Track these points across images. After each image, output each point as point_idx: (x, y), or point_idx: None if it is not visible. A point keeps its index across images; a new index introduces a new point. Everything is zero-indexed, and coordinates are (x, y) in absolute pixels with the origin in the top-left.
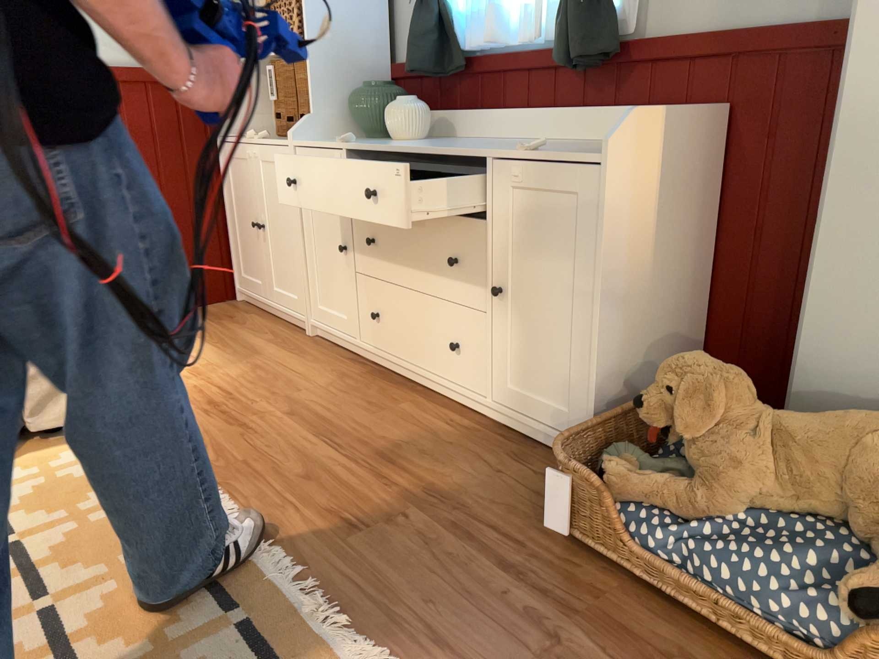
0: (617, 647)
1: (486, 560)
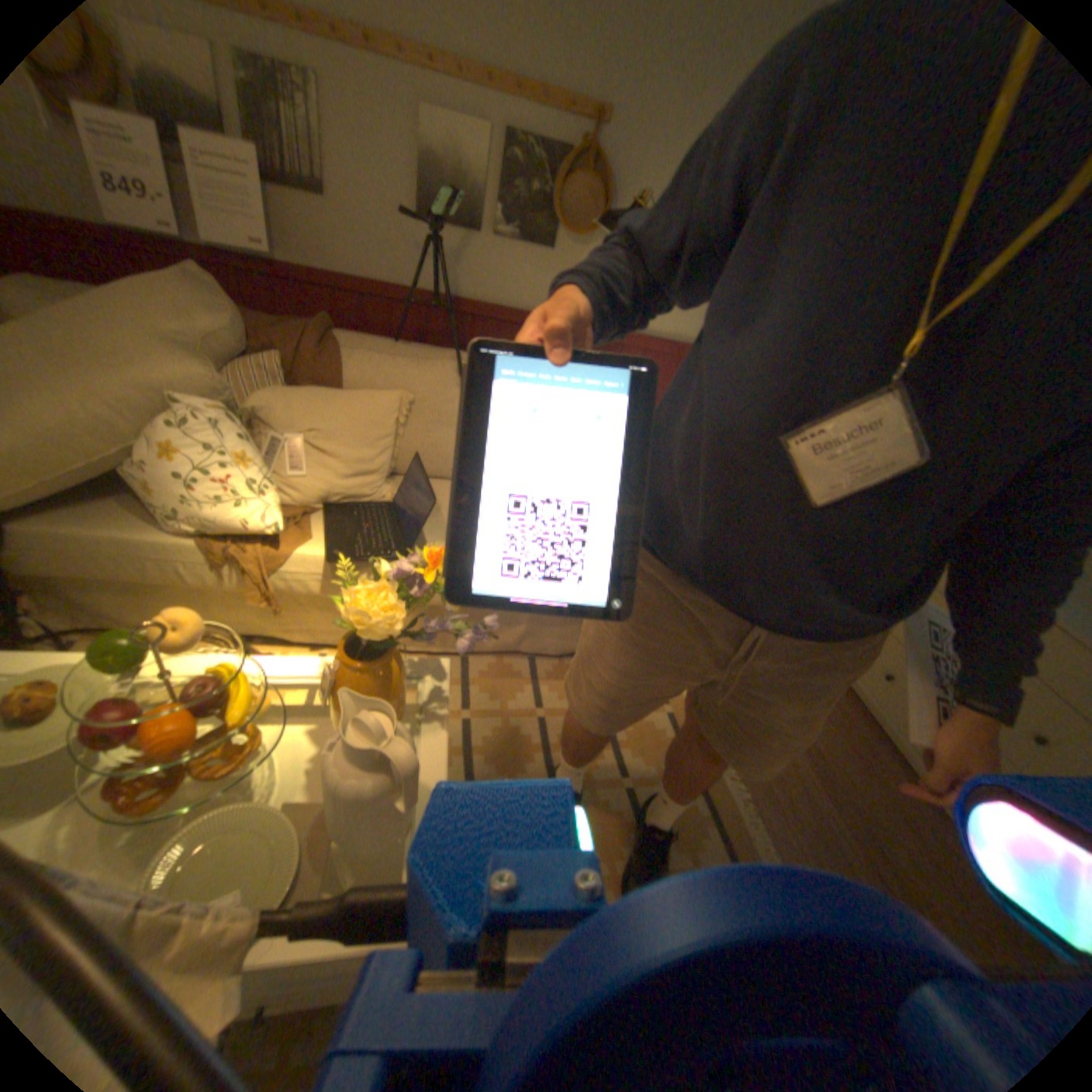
0: None
1: None
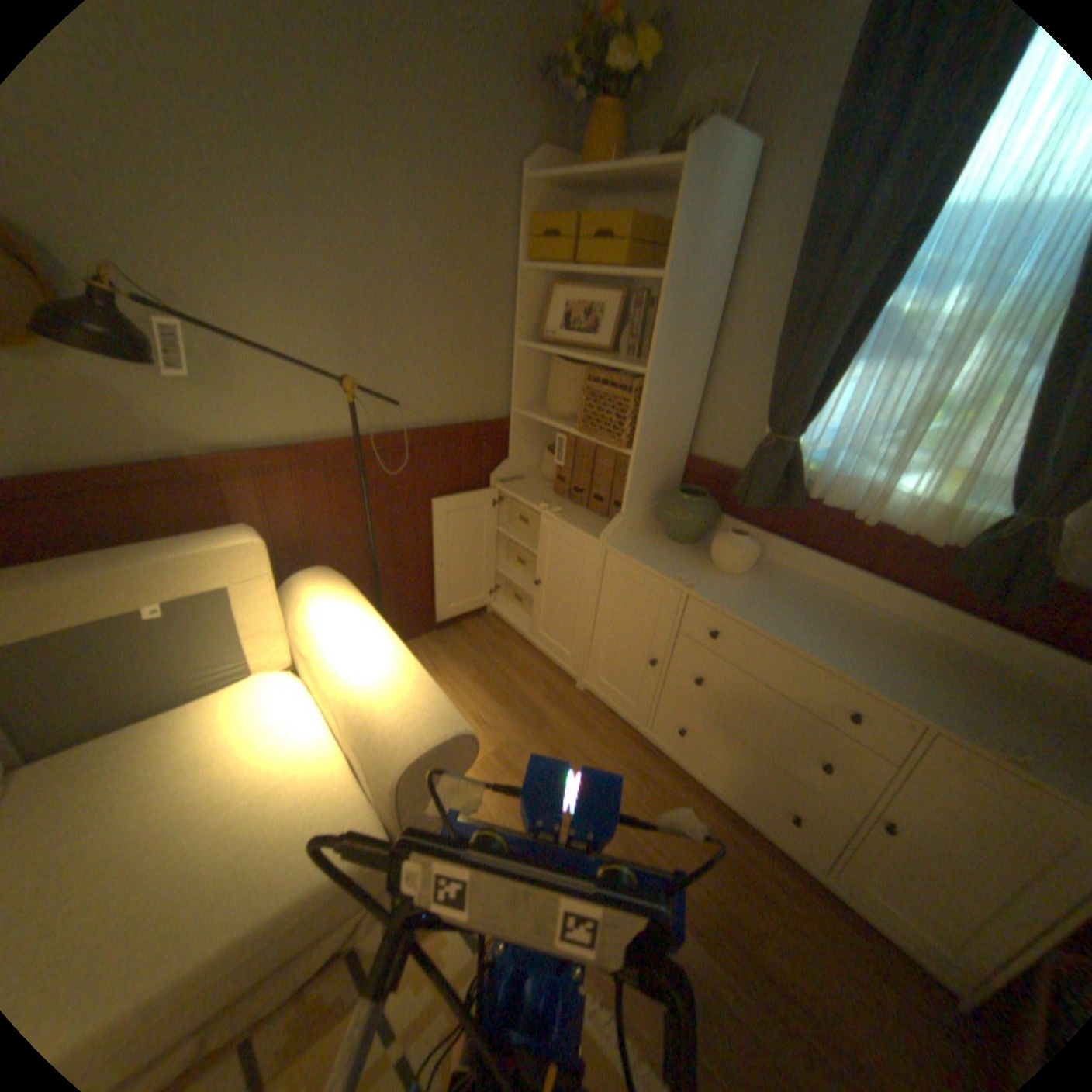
0: None
1: None
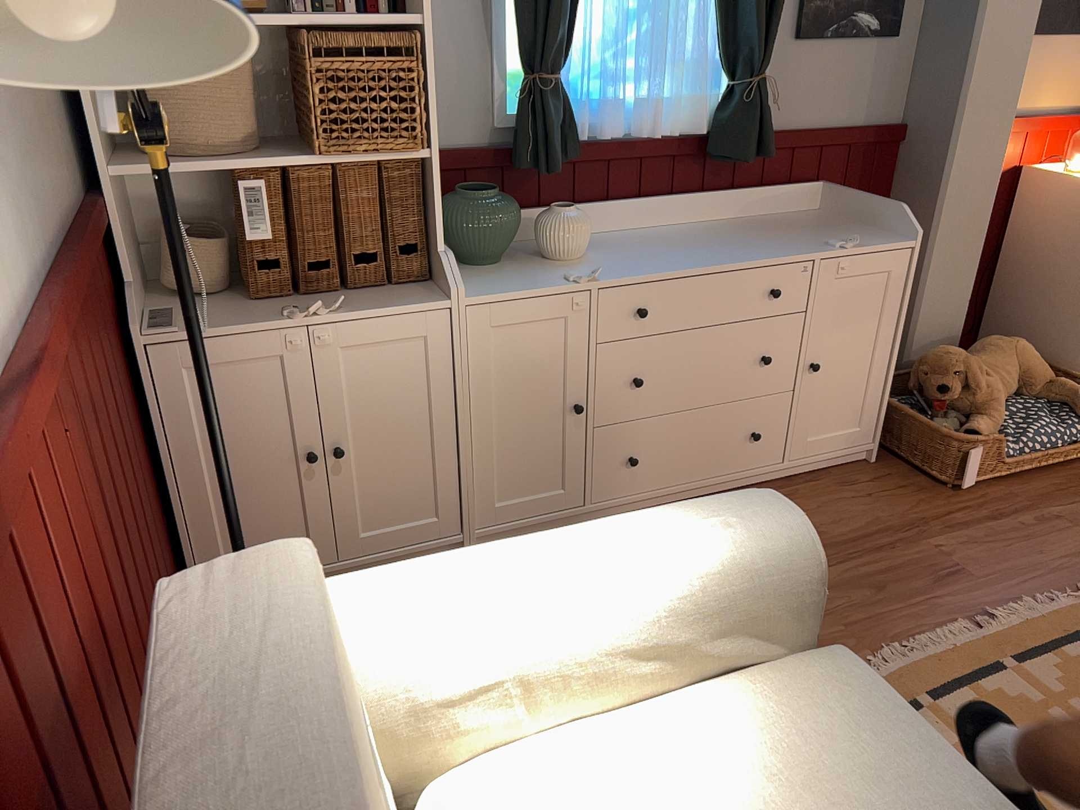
0: (1059, 502)
1: (989, 524)
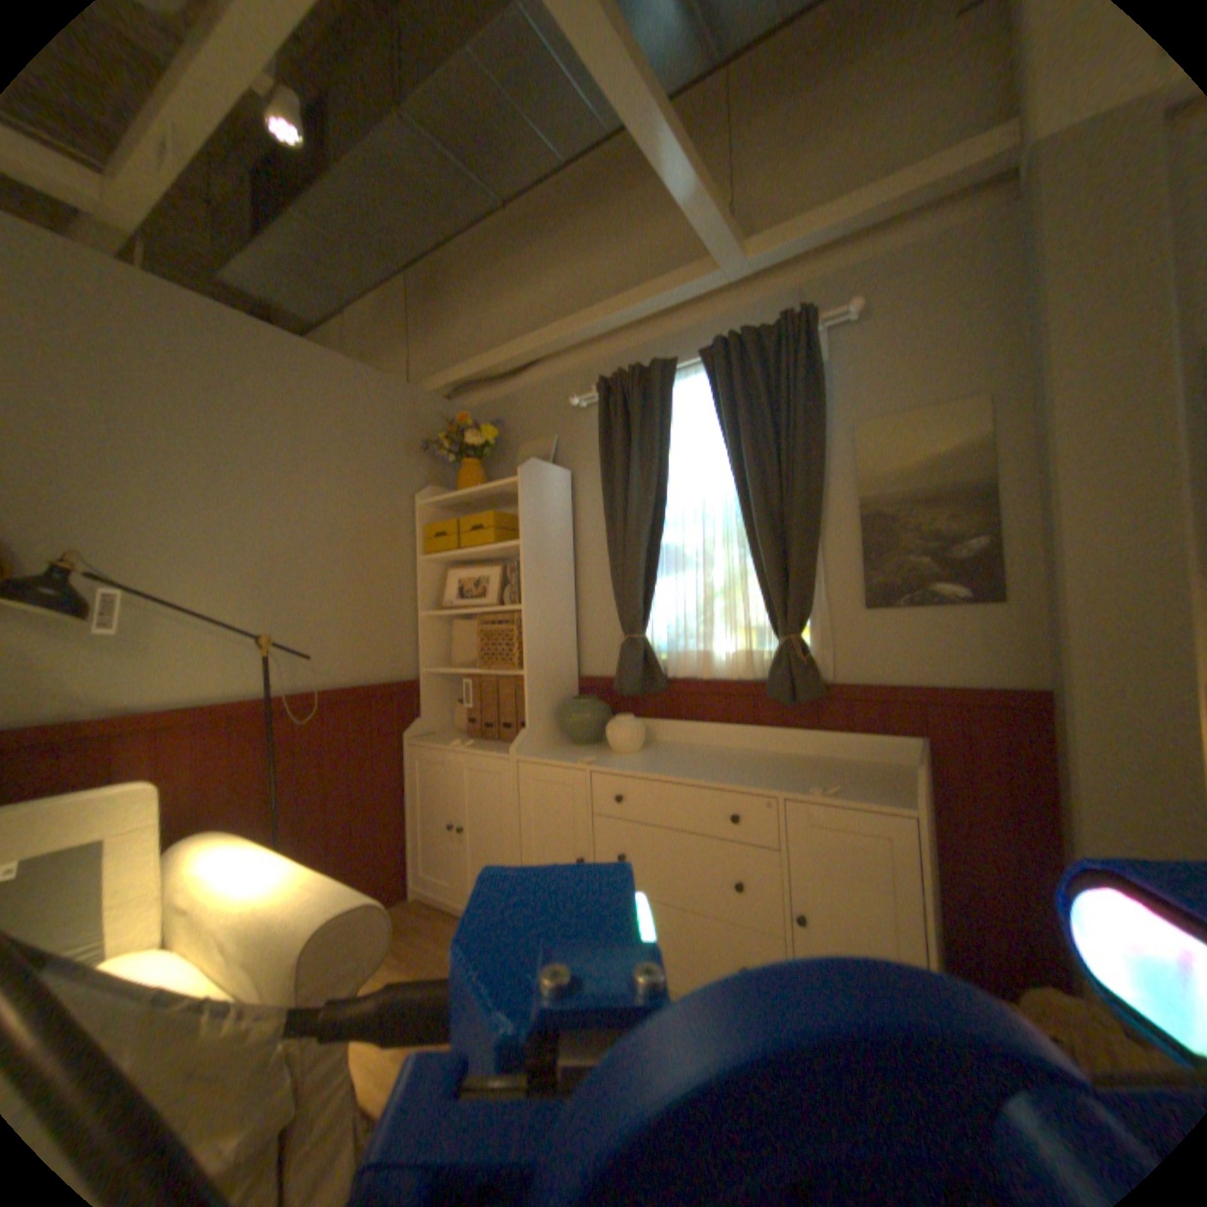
0: None
1: None
